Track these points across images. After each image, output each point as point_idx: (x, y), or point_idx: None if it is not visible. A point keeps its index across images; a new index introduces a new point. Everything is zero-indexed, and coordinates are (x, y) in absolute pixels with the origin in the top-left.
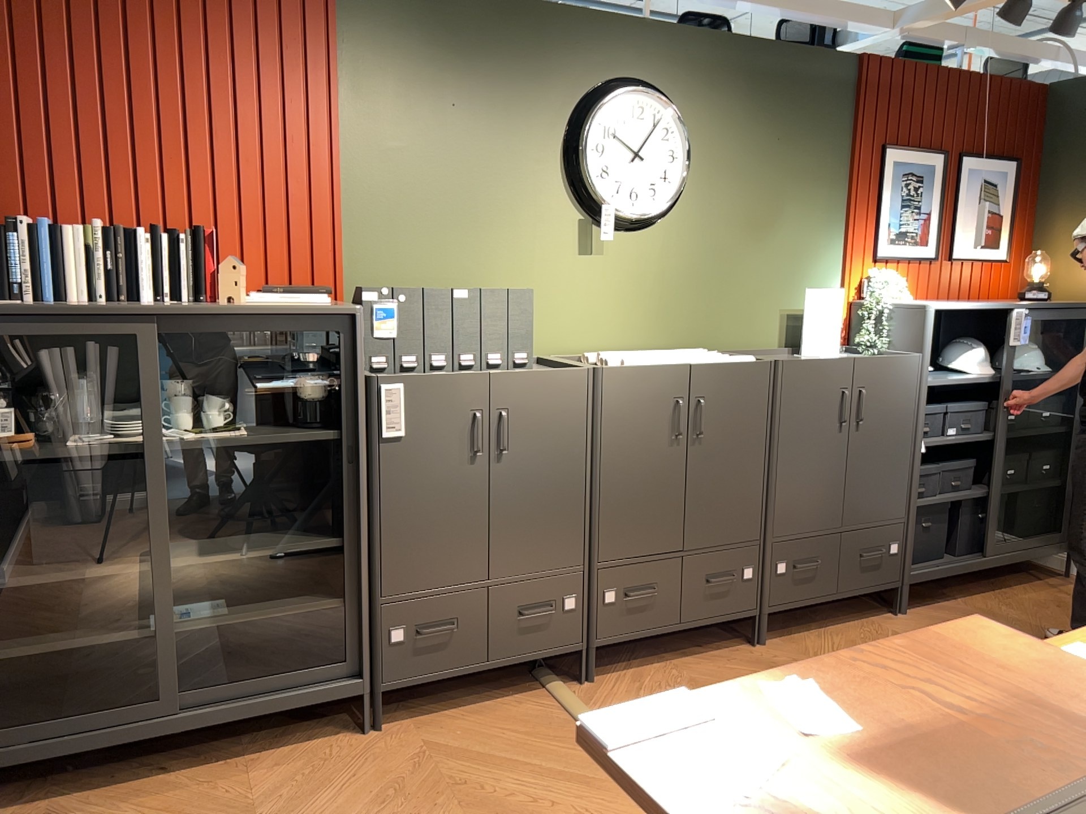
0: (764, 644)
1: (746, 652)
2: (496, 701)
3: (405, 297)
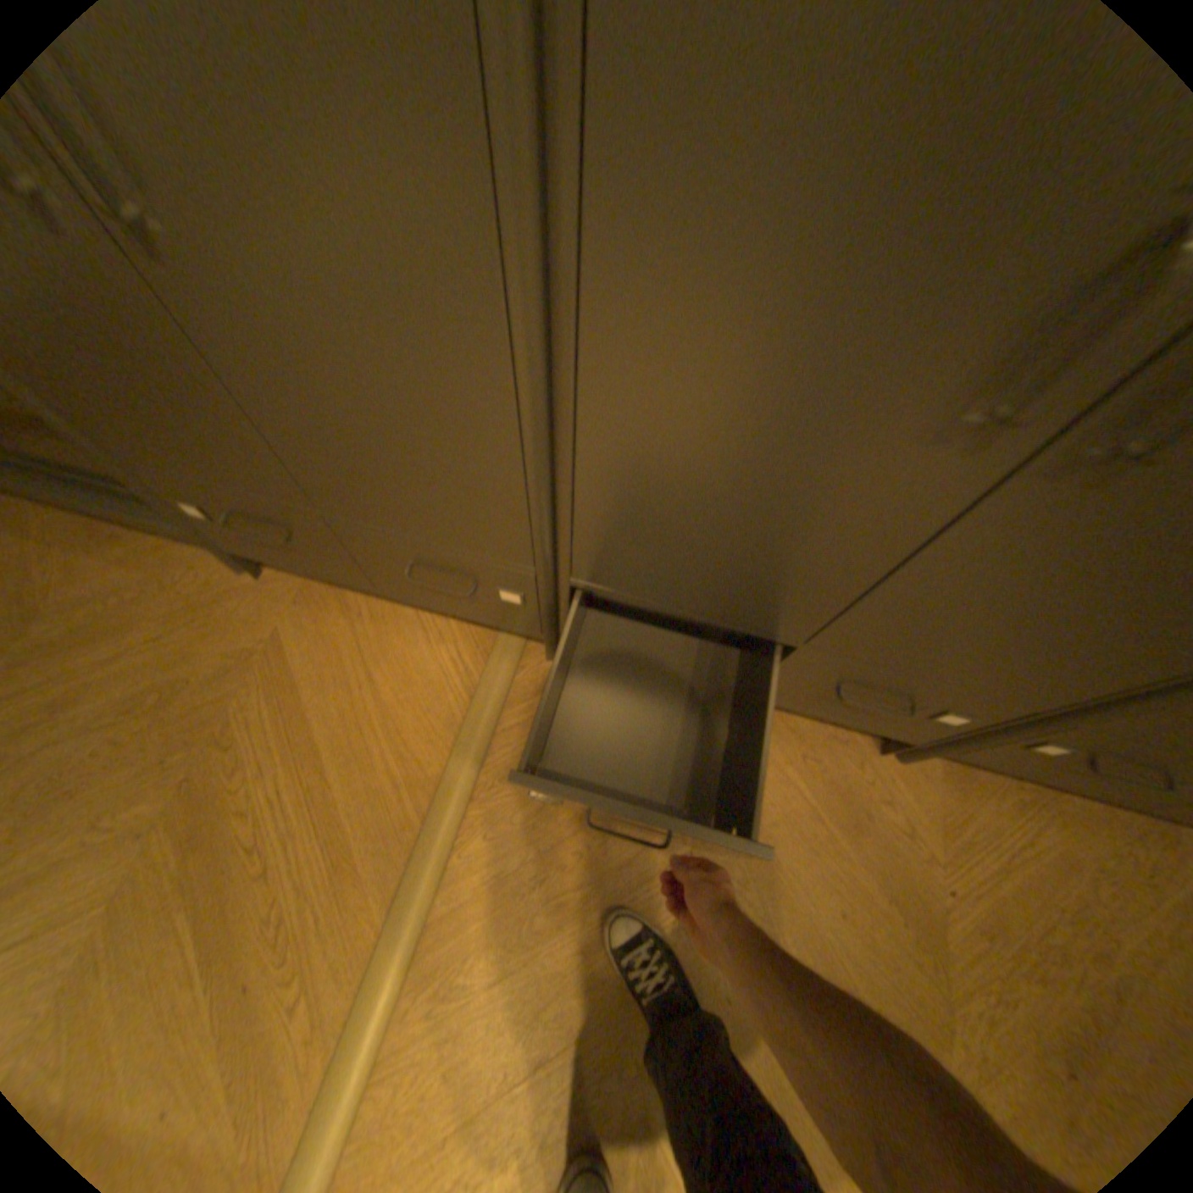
0: (903, 762)
1: (854, 758)
2: (421, 614)
3: None
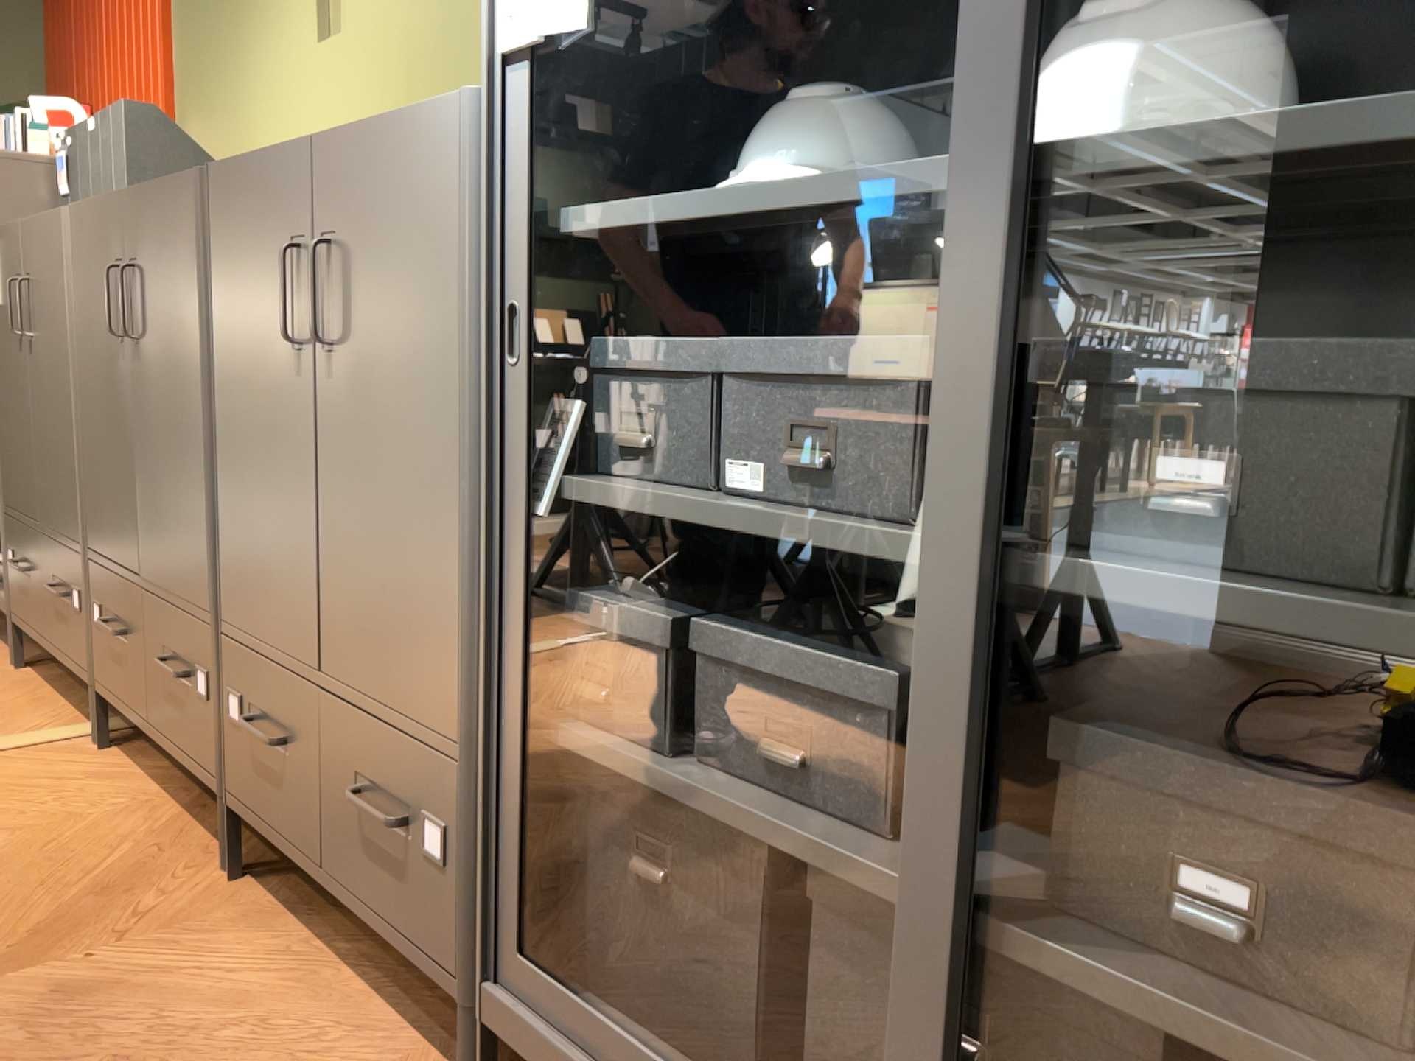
0: (229, 877)
1: (196, 864)
2: (68, 707)
3: (73, 143)
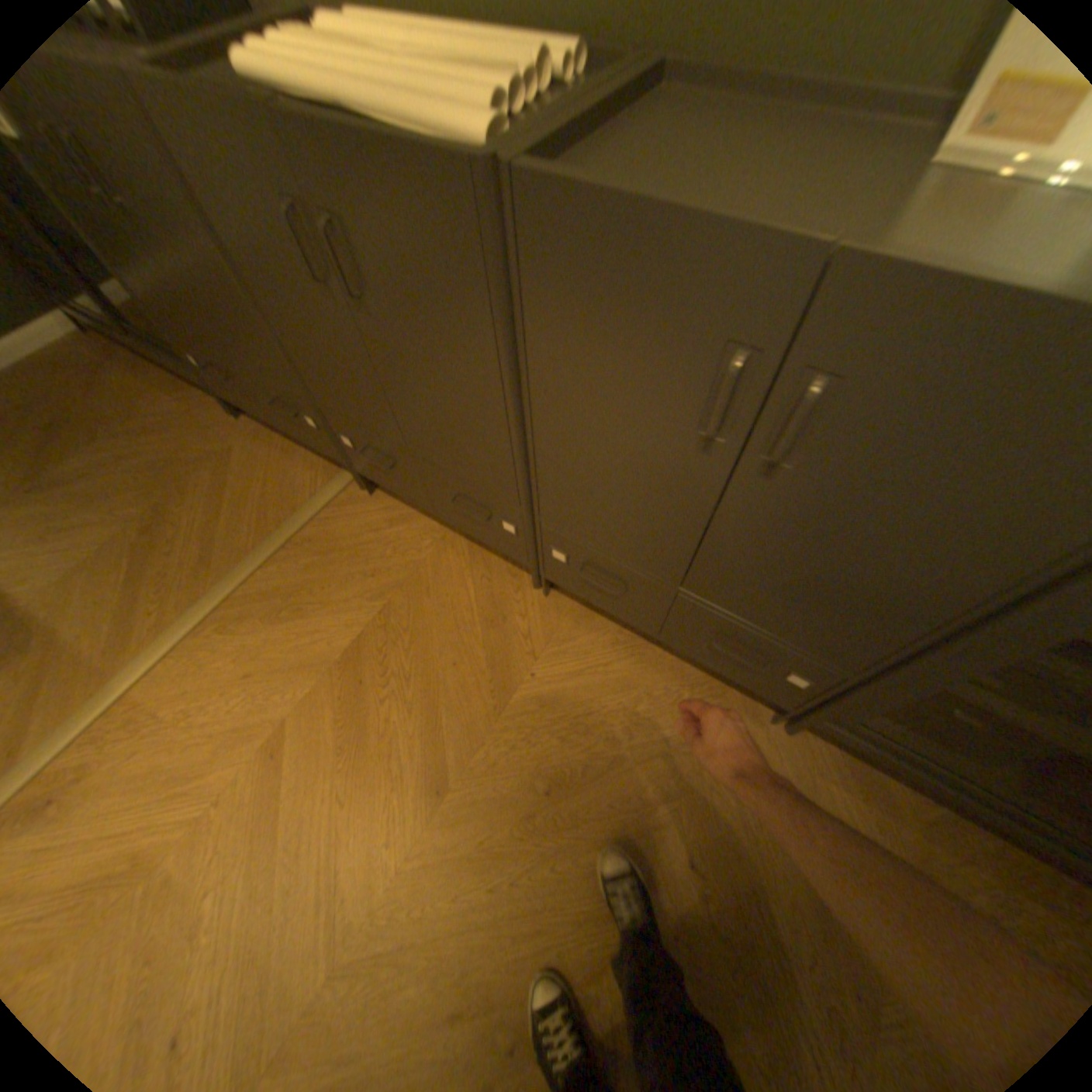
0: (544, 593)
1: (515, 584)
2: (309, 454)
3: None
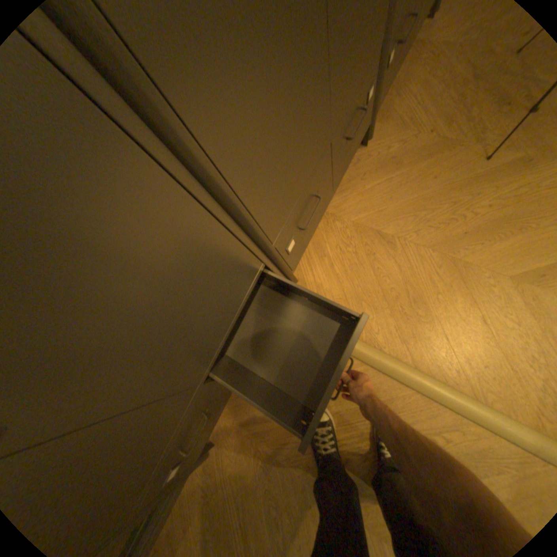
0: (370, 138)
1: (364, 158)
2: None
3: None
